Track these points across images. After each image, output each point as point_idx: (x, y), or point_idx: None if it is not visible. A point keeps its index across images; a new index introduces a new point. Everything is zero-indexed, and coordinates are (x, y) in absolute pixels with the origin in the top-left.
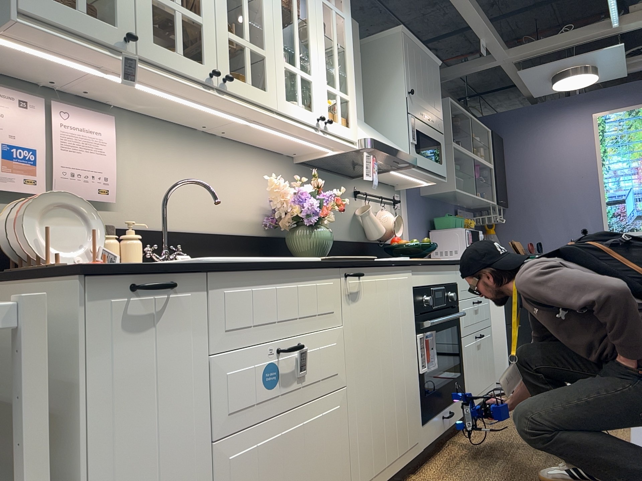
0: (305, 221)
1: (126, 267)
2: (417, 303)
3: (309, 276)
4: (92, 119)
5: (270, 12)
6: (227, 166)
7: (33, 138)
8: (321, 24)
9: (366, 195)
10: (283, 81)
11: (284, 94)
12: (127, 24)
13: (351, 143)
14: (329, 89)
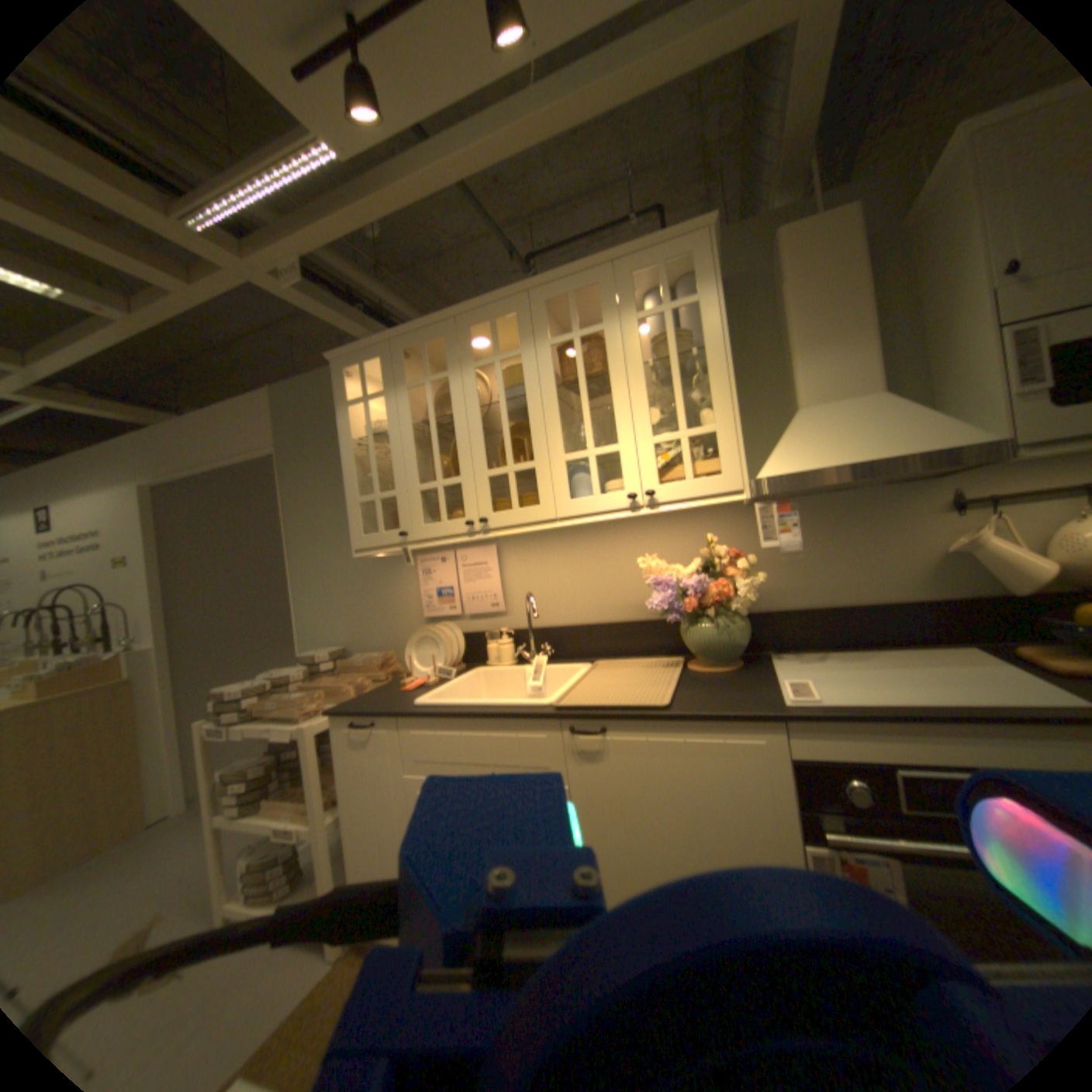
0: (675, 615)
1: (343, 714)
2: (812, 791)
3: (506, 726)
4: (480, 553)
5: (537, 411)
6: (620, 547)
7: (450, 579)
8: (634, 355)
9: (996, 500)
10: (563, 479)
11: (565, 494)
12: (405, 522)
13: (725, 496)
14: (657, 441)
